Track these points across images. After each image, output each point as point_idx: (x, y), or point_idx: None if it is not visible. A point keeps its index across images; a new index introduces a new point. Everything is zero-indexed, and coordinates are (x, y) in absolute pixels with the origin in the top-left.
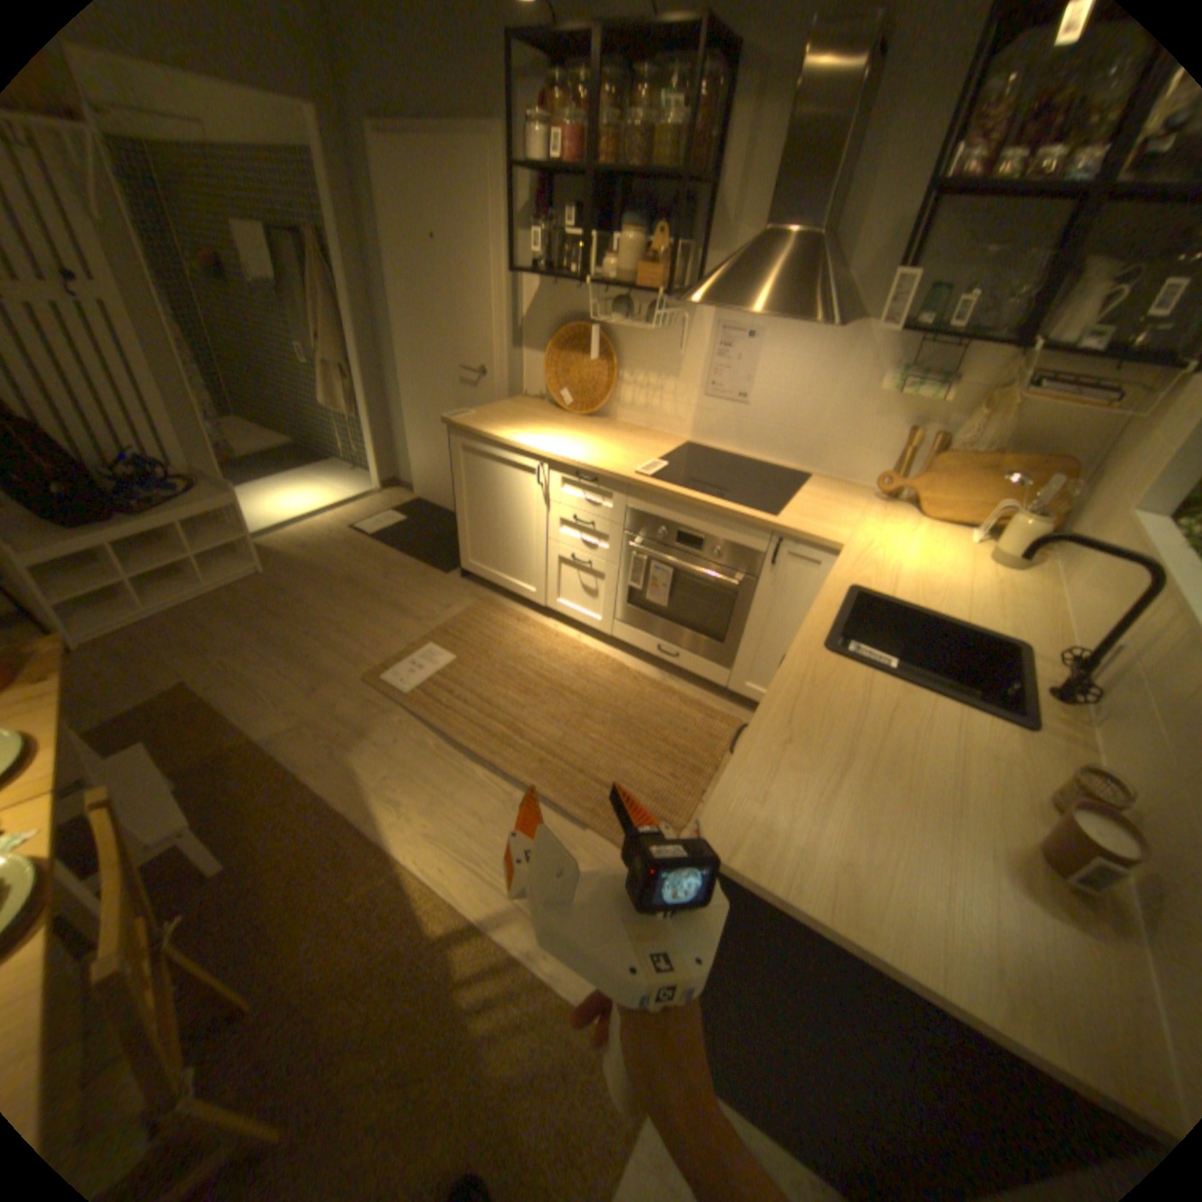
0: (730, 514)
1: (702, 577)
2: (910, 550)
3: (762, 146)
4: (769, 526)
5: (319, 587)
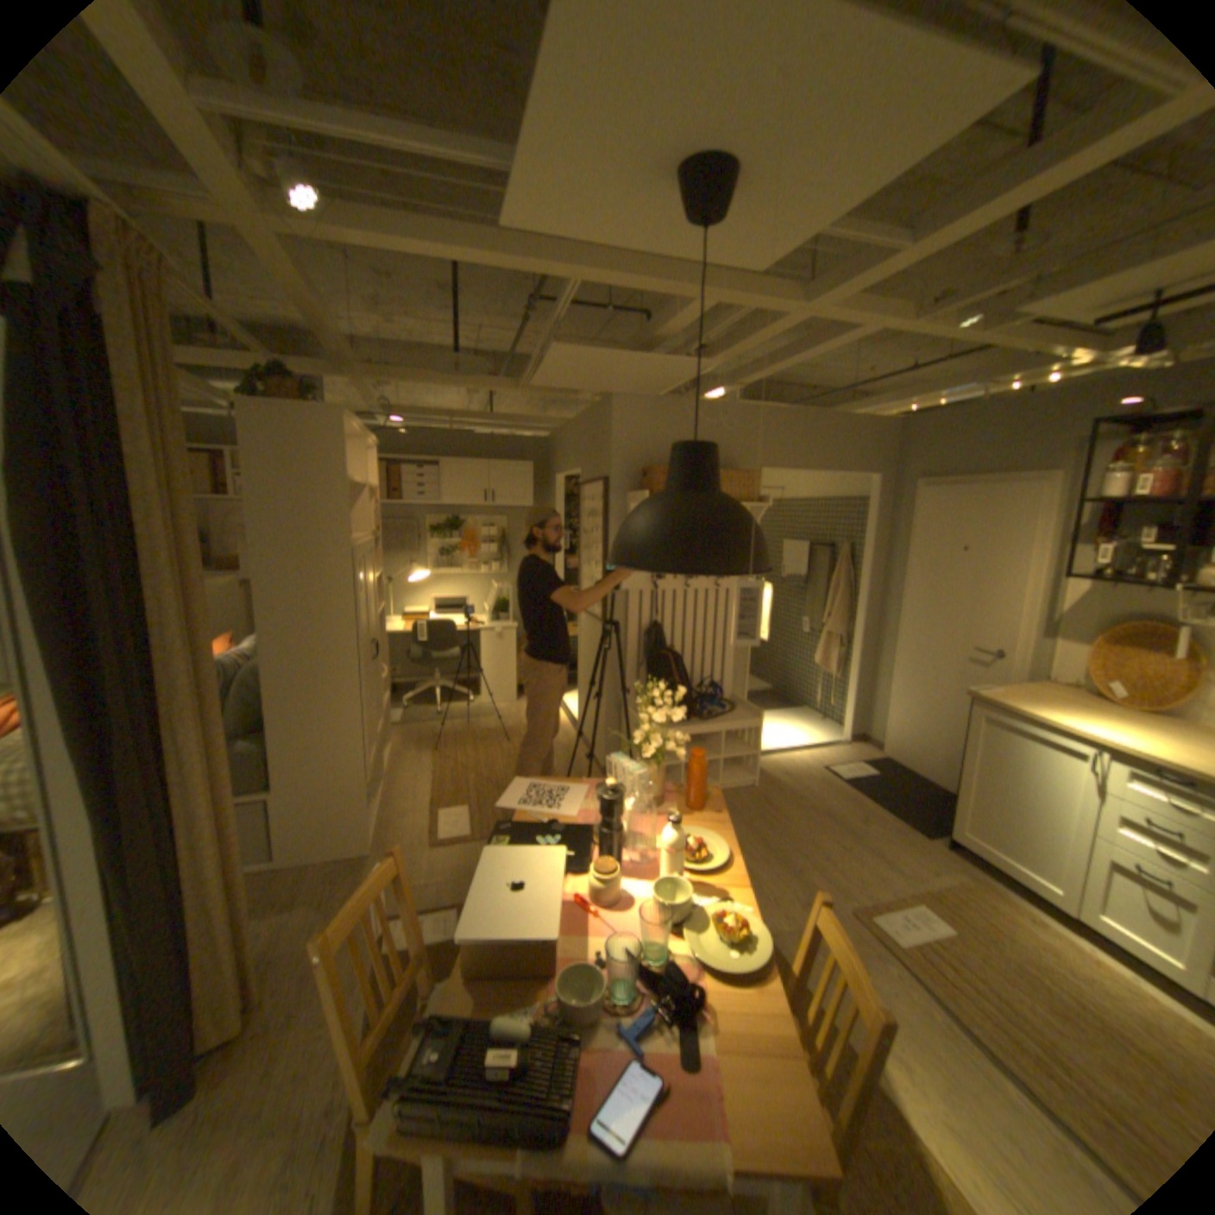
0: None
1: None
2: None
3: None
4: None
5: (803, 812)
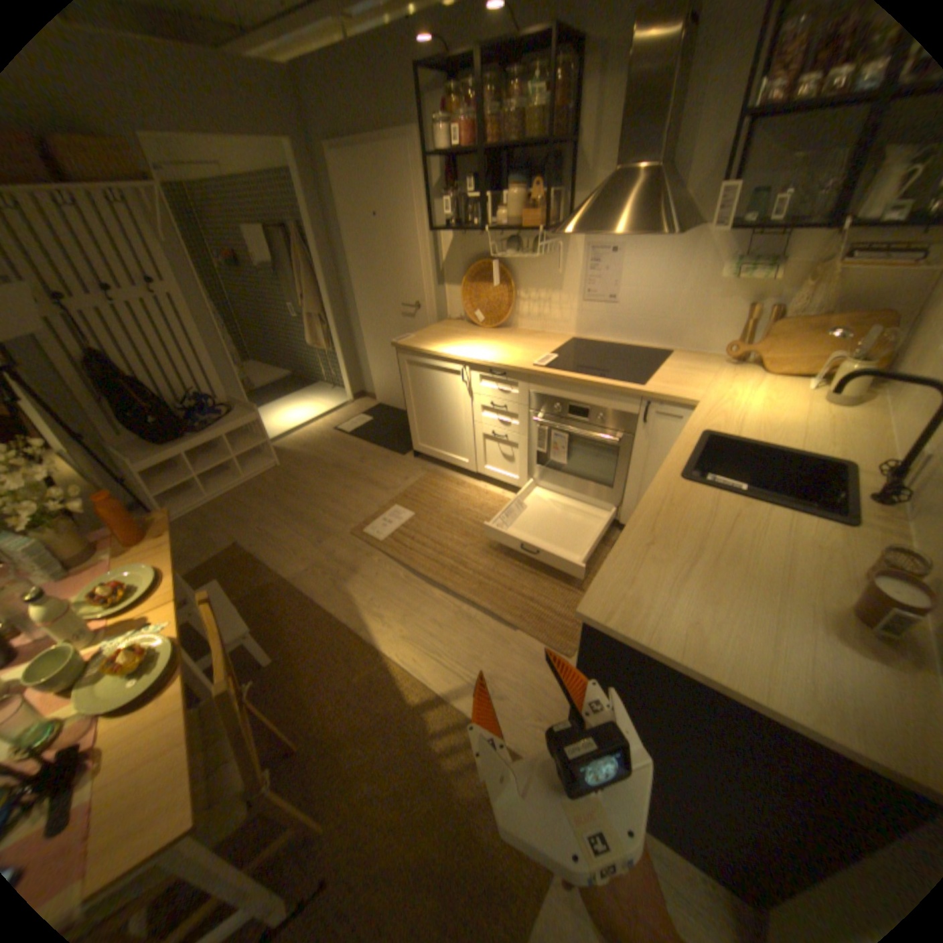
0: (607, 387)
1: (591, 438)
2: (754, 400)
3: (608, 108)
4: (638, 393)
5: (316, 472)
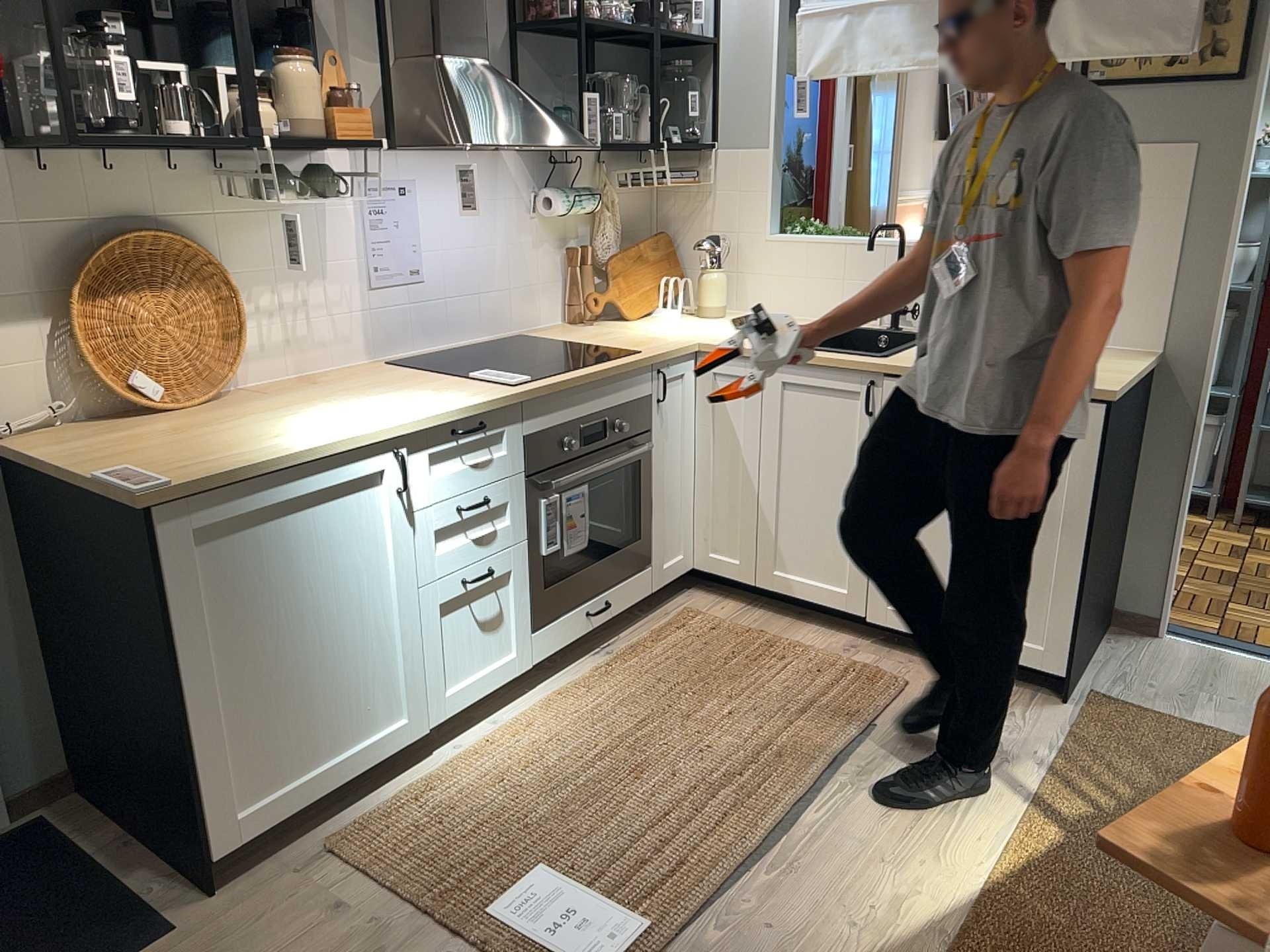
0: (626, 367)
1: (609, 470)
2: (700, 330)
3: None
4: (655, 359)
5: None
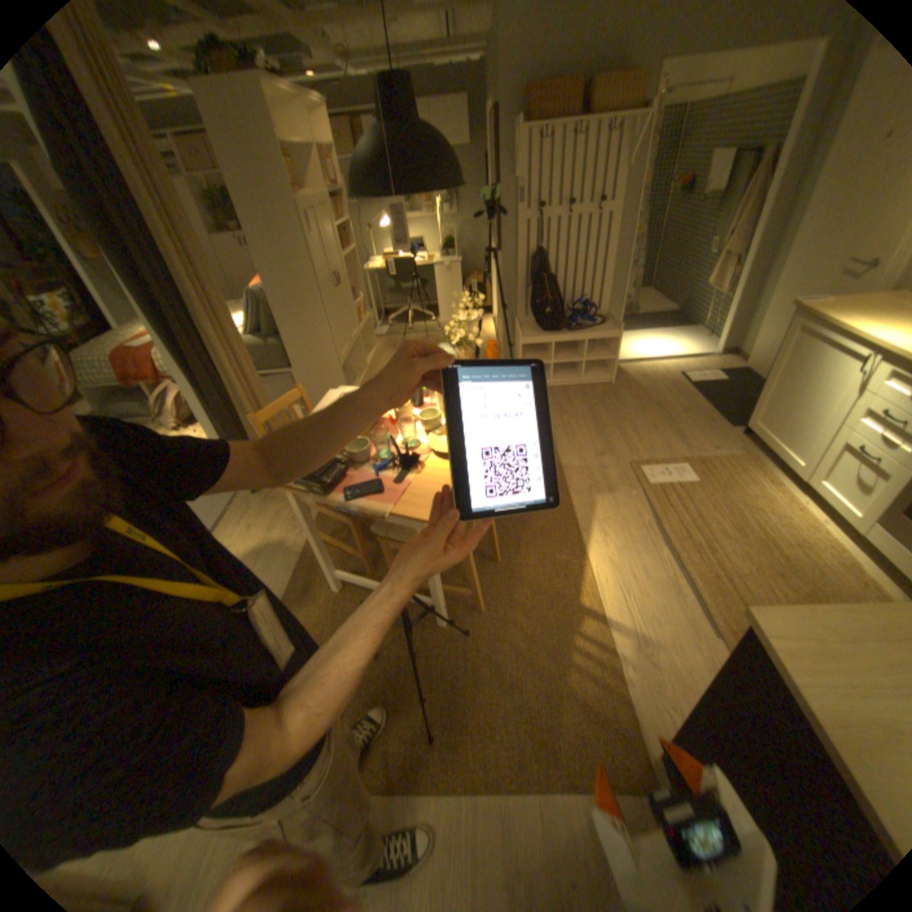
0: None
1: None
2: None
3: None
4: None
5: (637, 402)
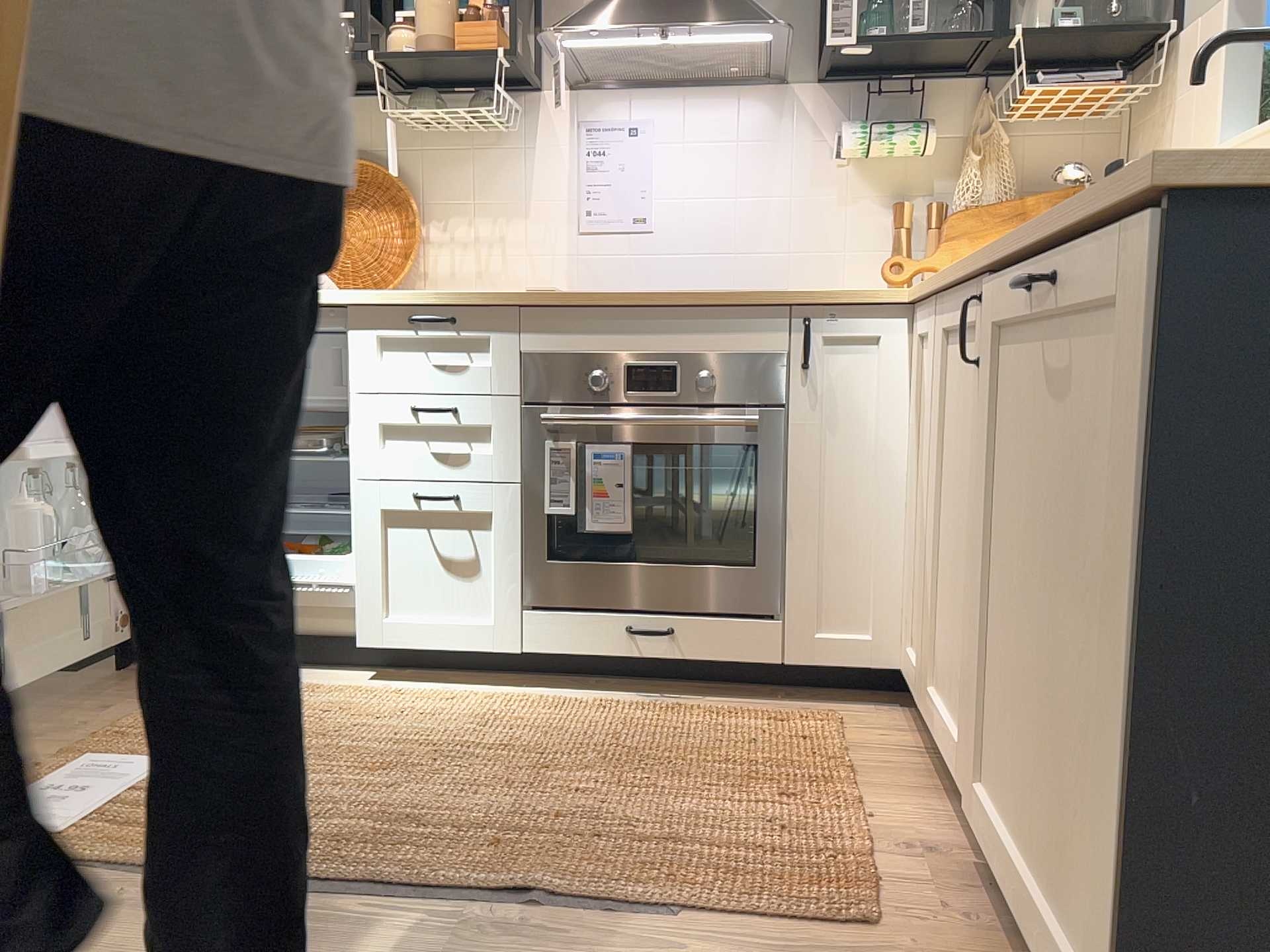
0: (718, 299)
1: (690, 443)
2: None
3: None
4: (787, 299)
5: None
